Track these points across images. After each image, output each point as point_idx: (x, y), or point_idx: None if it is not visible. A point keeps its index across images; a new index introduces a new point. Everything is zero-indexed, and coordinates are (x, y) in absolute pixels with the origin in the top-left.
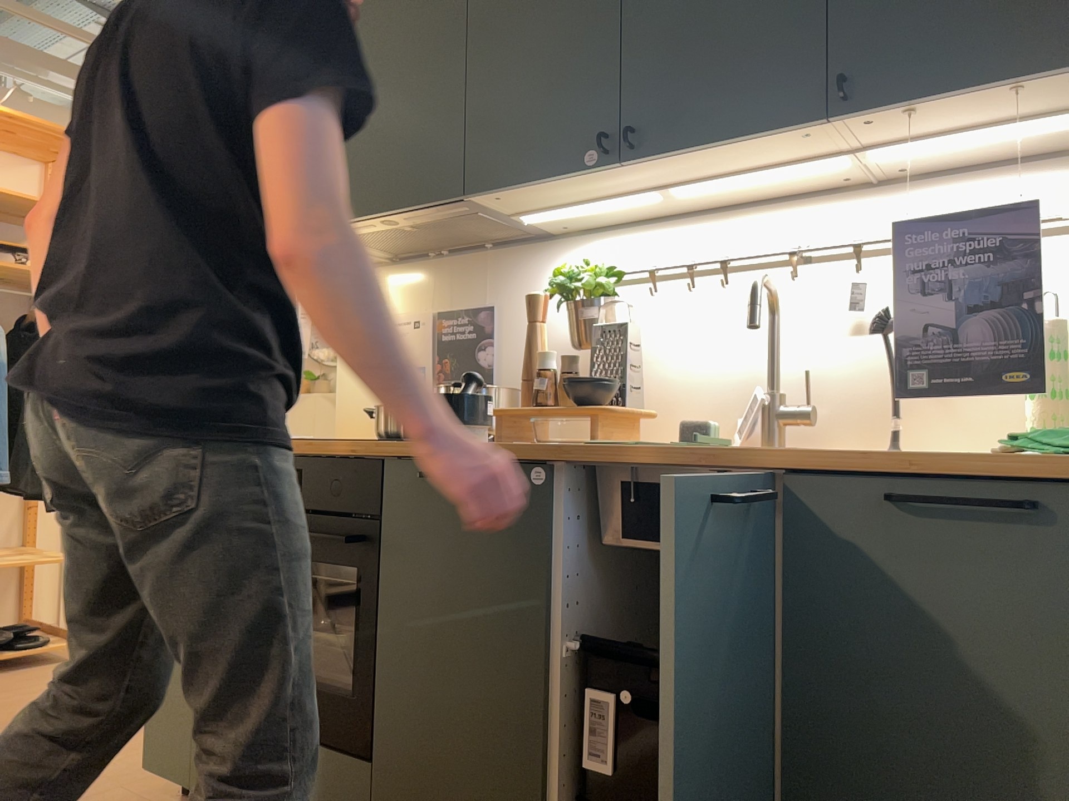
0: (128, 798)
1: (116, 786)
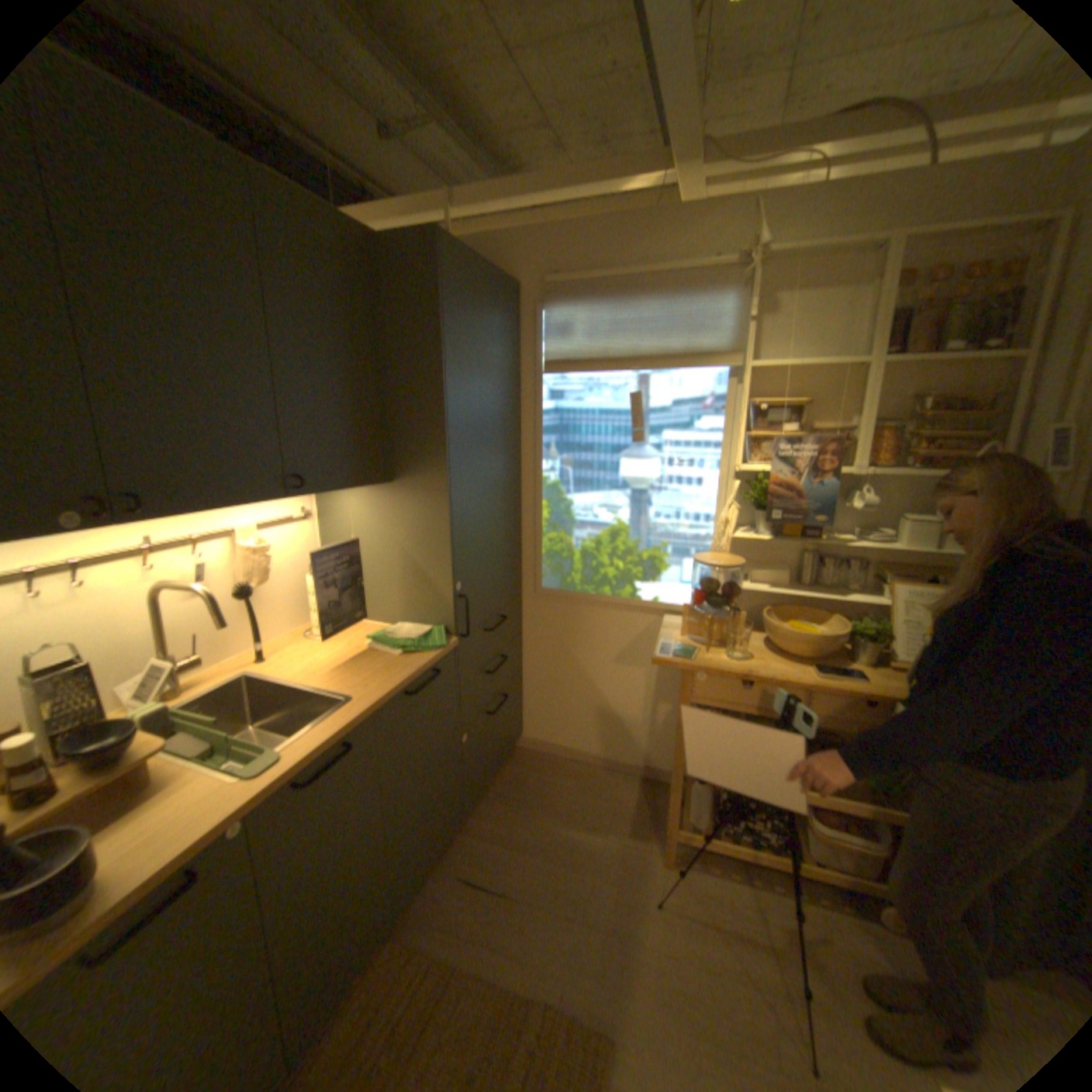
0: None
1: None
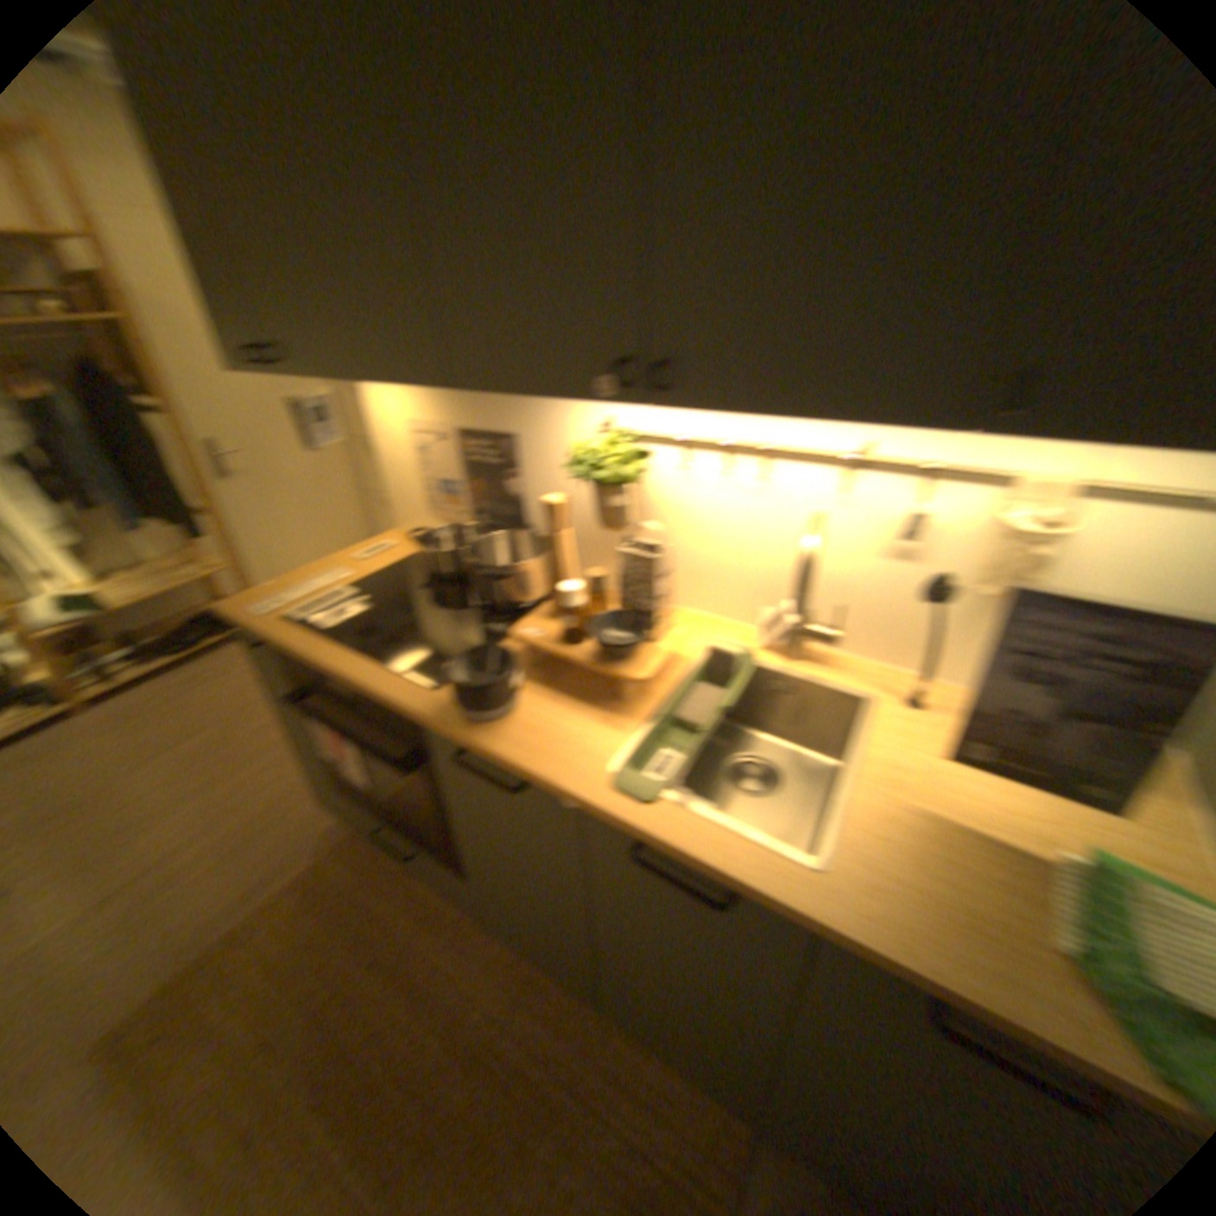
0: (312, 810)
1: (303, 795)
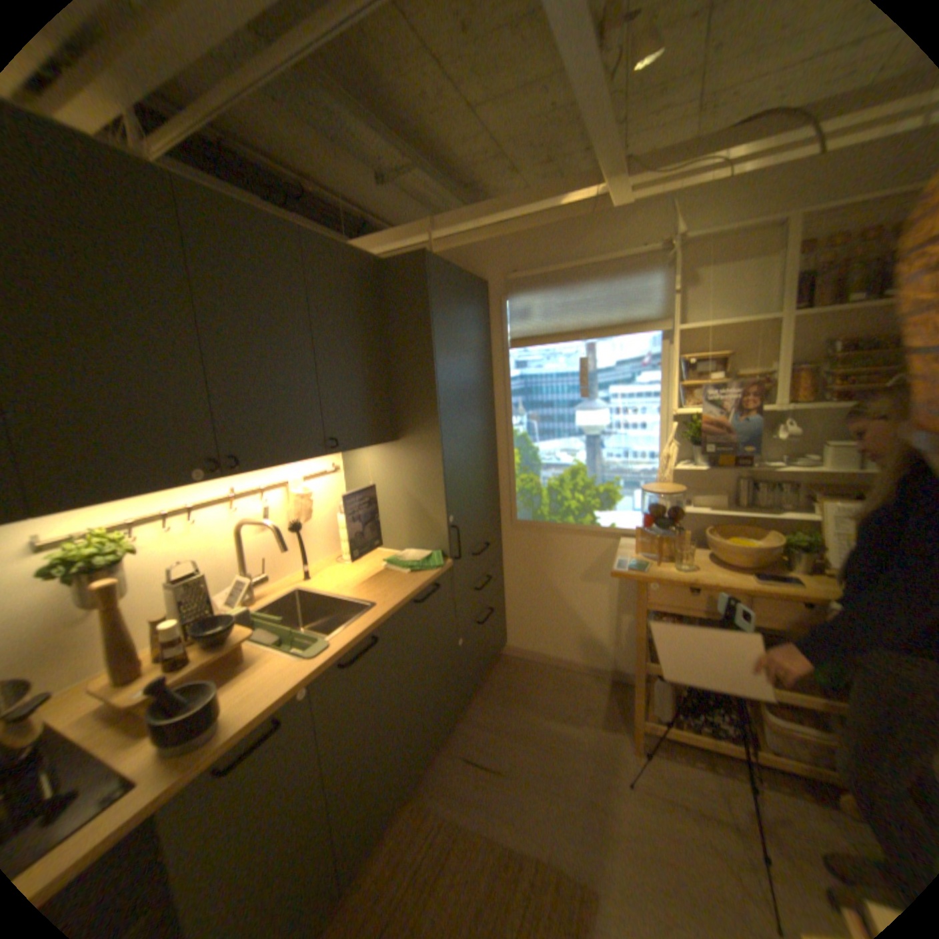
0: None
1: None
